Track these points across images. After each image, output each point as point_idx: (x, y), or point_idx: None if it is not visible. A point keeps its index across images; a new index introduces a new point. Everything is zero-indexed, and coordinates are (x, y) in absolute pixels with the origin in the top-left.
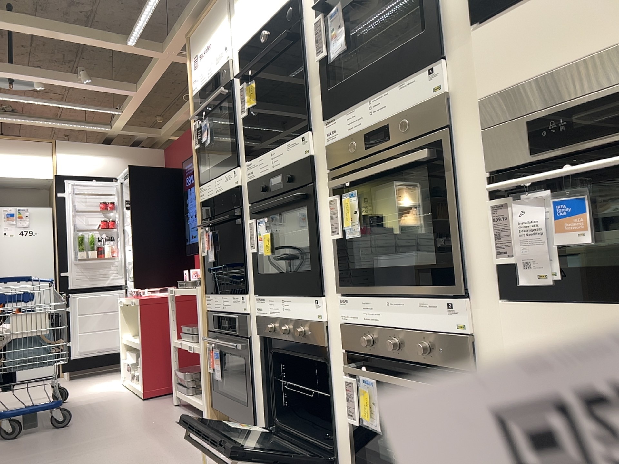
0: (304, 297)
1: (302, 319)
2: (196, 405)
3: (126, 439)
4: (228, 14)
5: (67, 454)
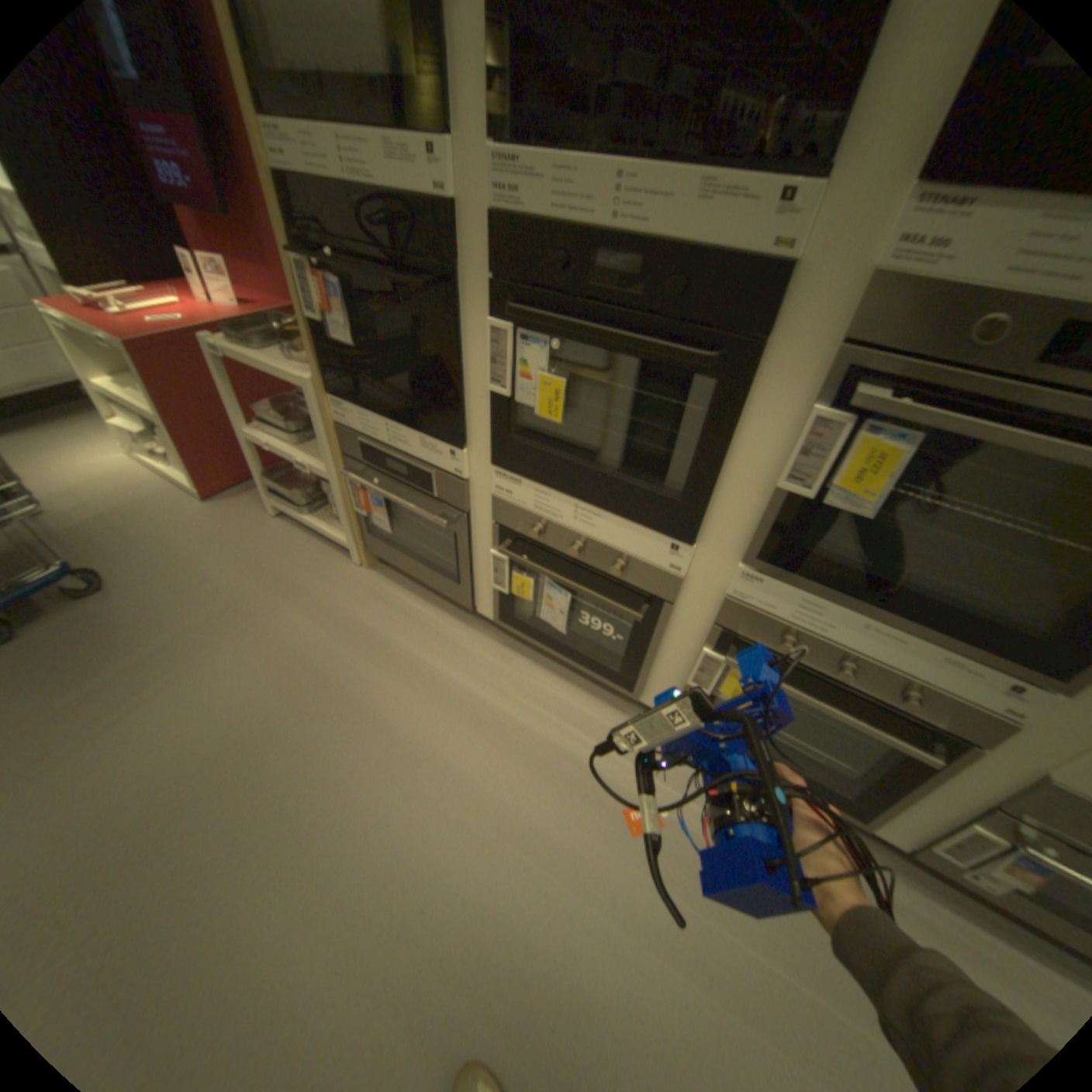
0: (642, 526)
1: (627, 551)
2: (328, 537)
3: (247, 617)
4: None
5: (162, 673)
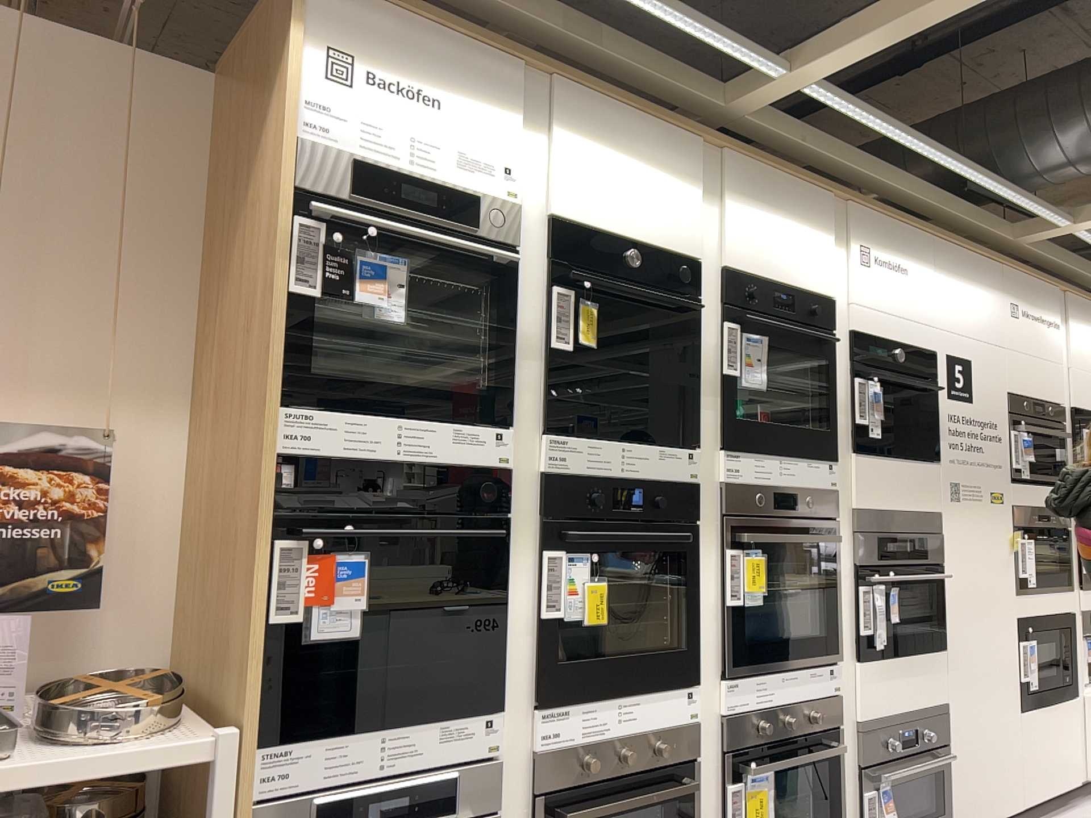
0: (666, 689)
1: (661, 725)
2: None
3: None
4: (524, 114)
5: None
